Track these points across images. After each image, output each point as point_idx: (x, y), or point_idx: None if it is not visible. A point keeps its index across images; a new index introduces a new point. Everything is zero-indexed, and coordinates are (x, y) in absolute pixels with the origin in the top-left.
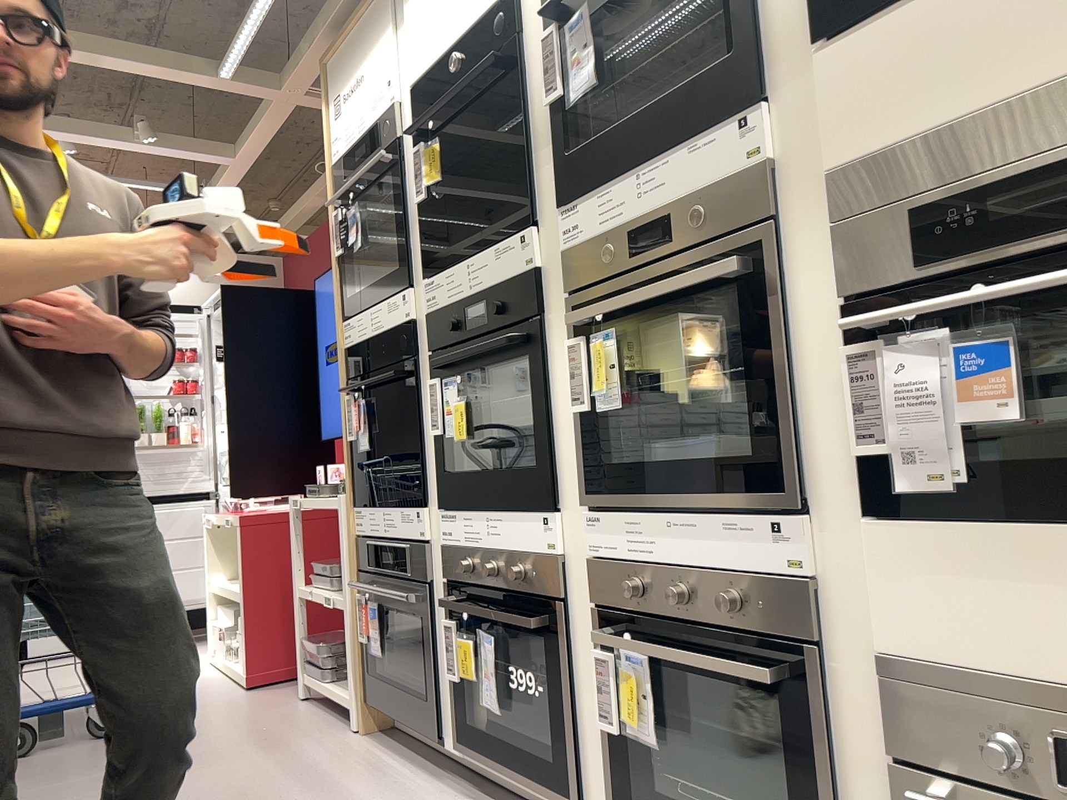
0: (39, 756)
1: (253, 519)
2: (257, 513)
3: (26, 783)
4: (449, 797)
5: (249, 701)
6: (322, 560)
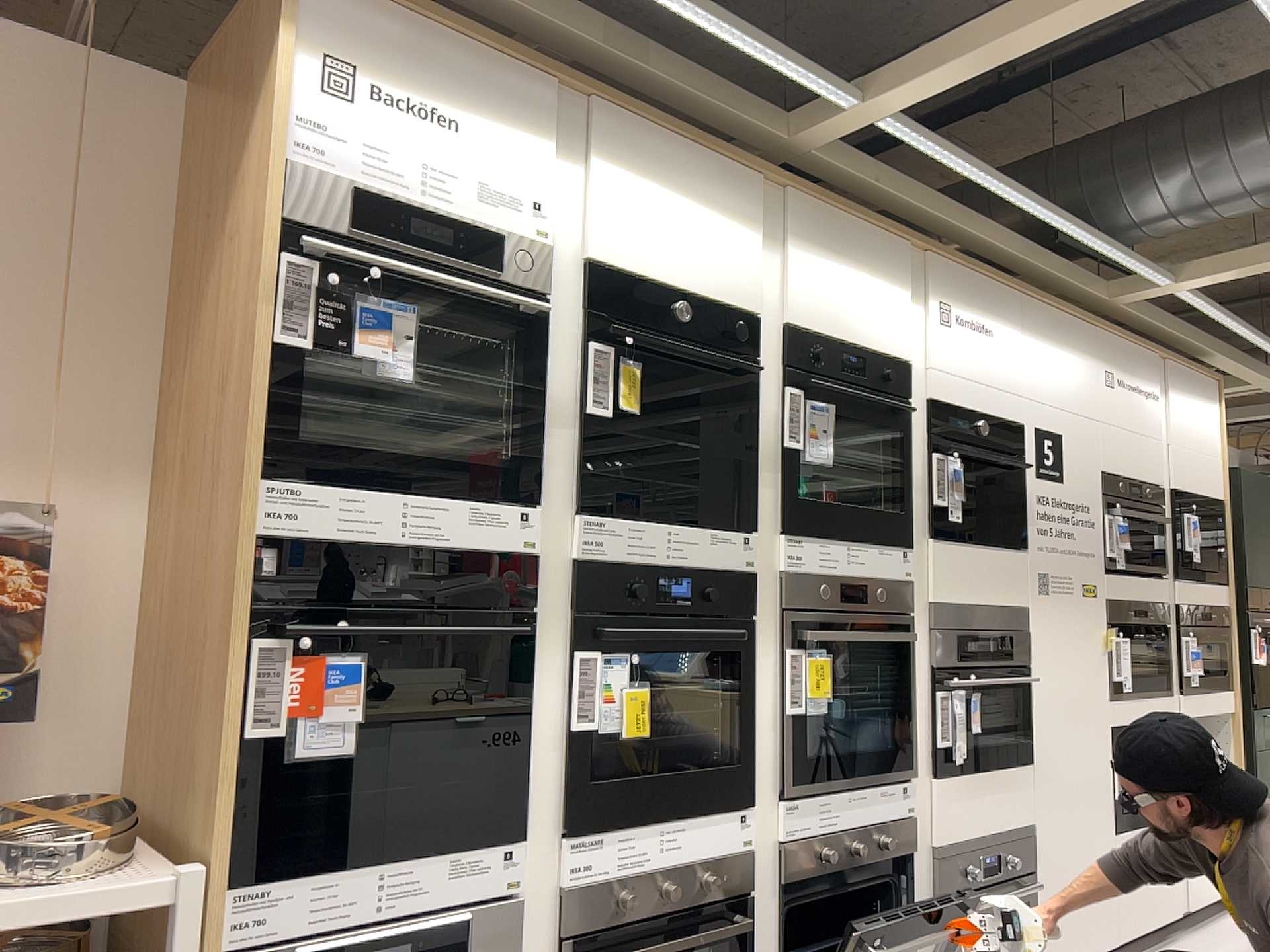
0: None
1: None
2: None
3: None
4: None
5: None
6: None
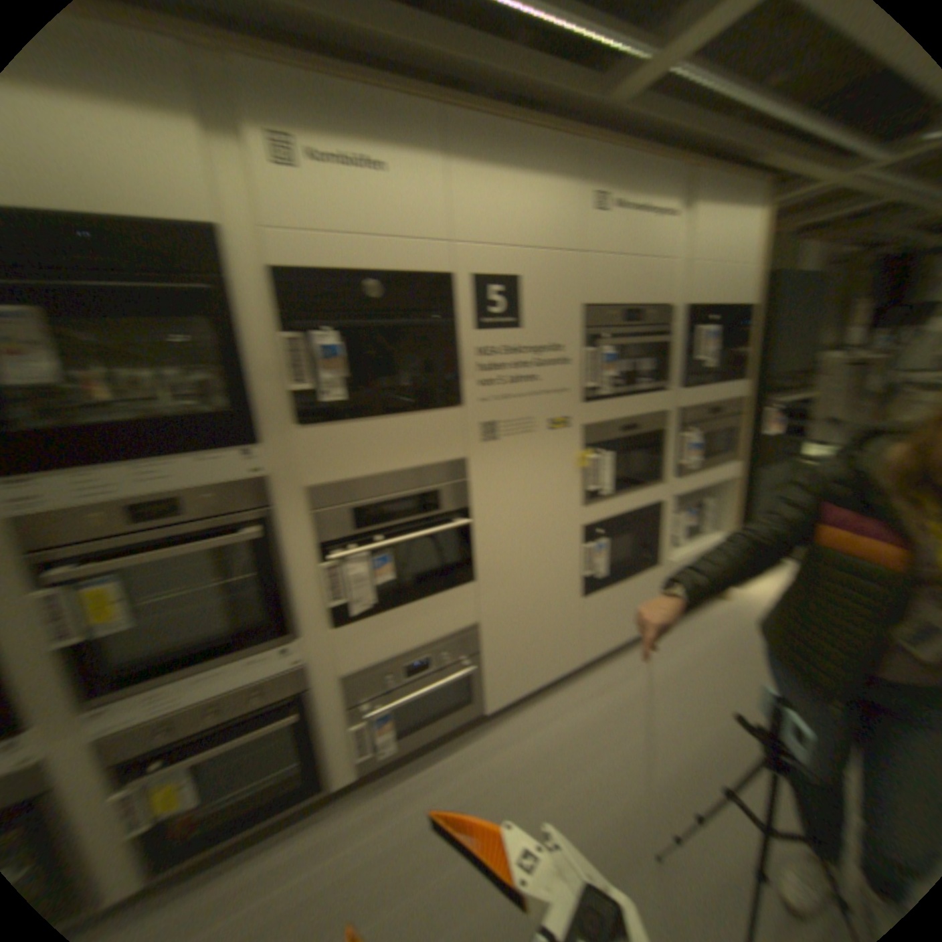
0: None
1: None
2: None
3: None
4: None
5: None
6: None
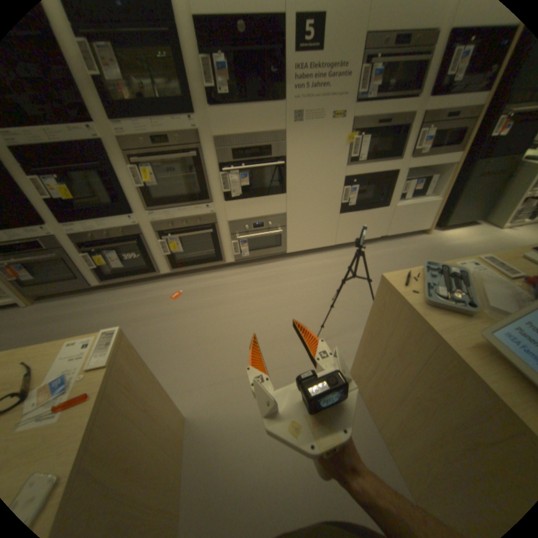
0: None
1: None
2: None
3: None
4: (104, 295)
5: None
6: None
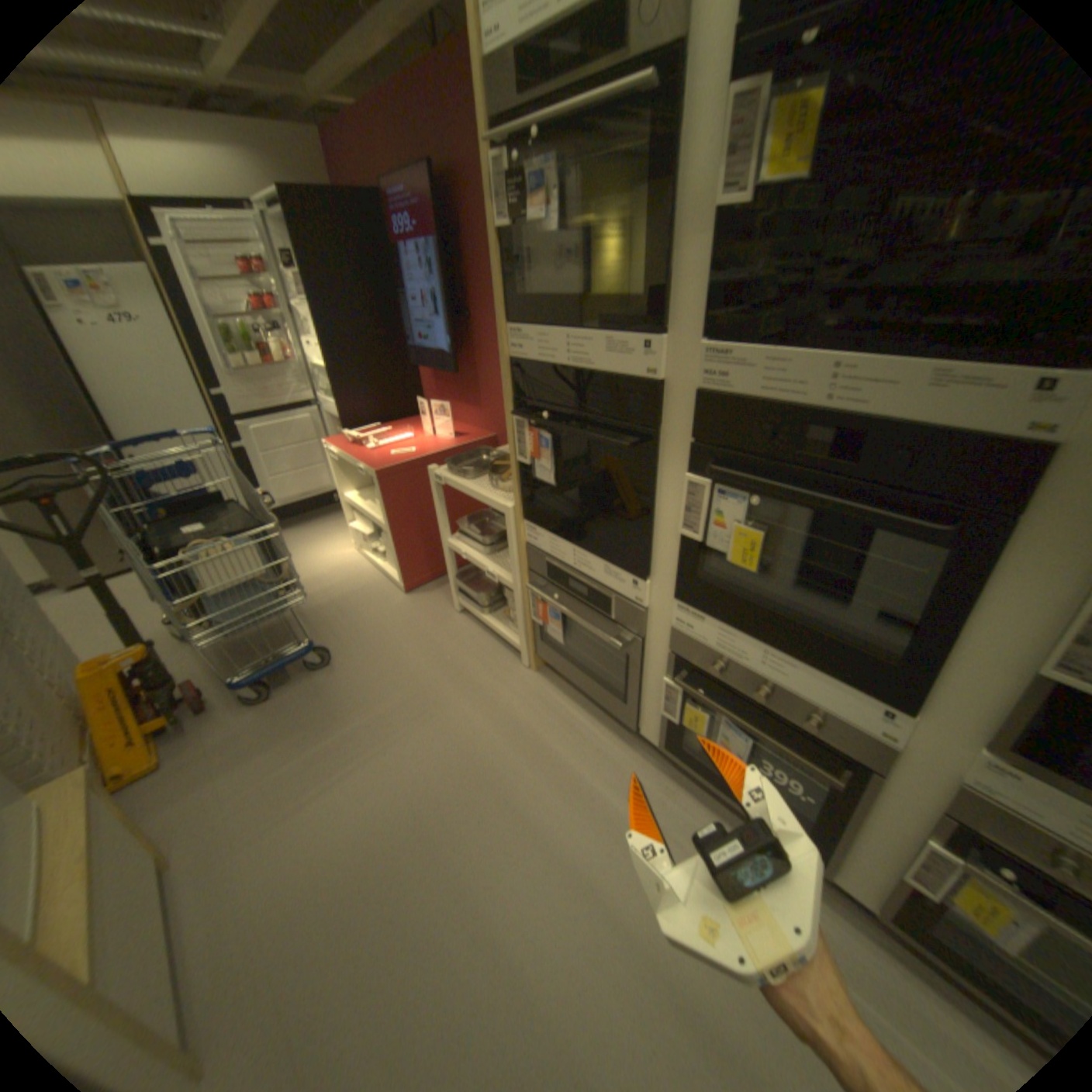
0: (278, 700)
1: (387, 474)
2: (387, 463)
3: (286, 747)
4: (655, 775)
5: (417, 614)
6: (463, 517)
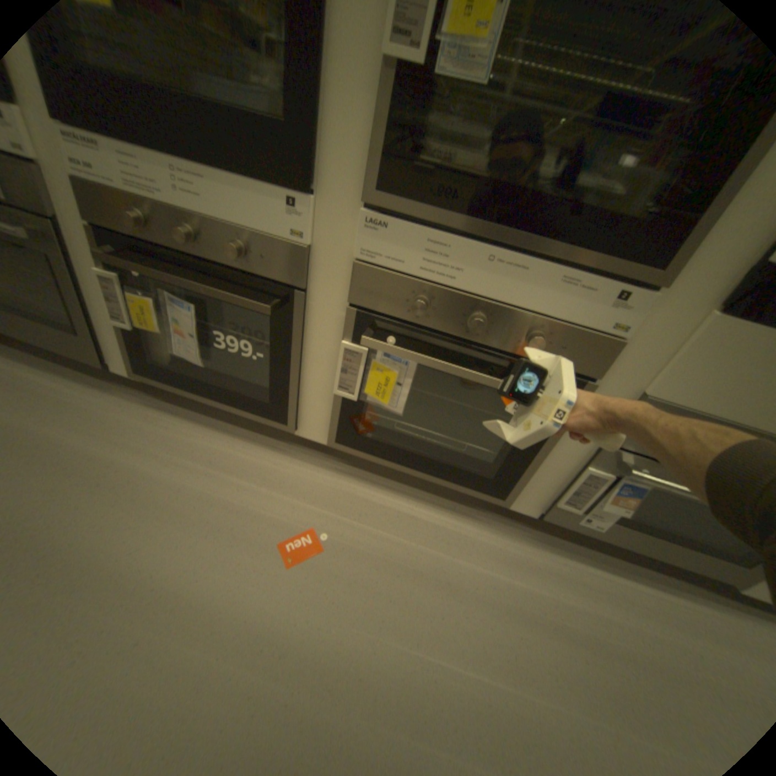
0: None
1: None
2: None
3: None
4: (134, 409)
5: None
6: None
